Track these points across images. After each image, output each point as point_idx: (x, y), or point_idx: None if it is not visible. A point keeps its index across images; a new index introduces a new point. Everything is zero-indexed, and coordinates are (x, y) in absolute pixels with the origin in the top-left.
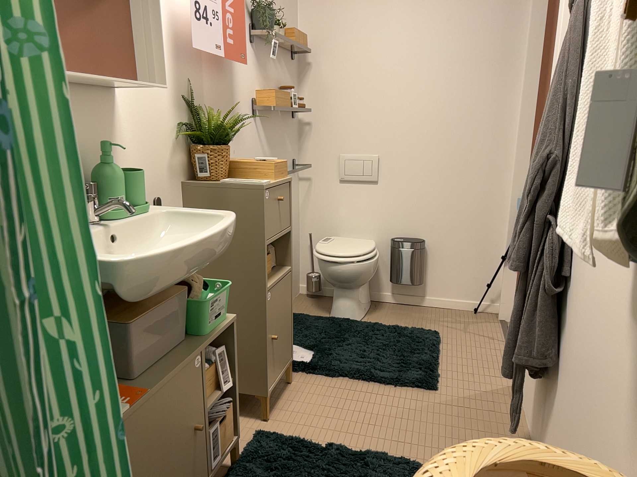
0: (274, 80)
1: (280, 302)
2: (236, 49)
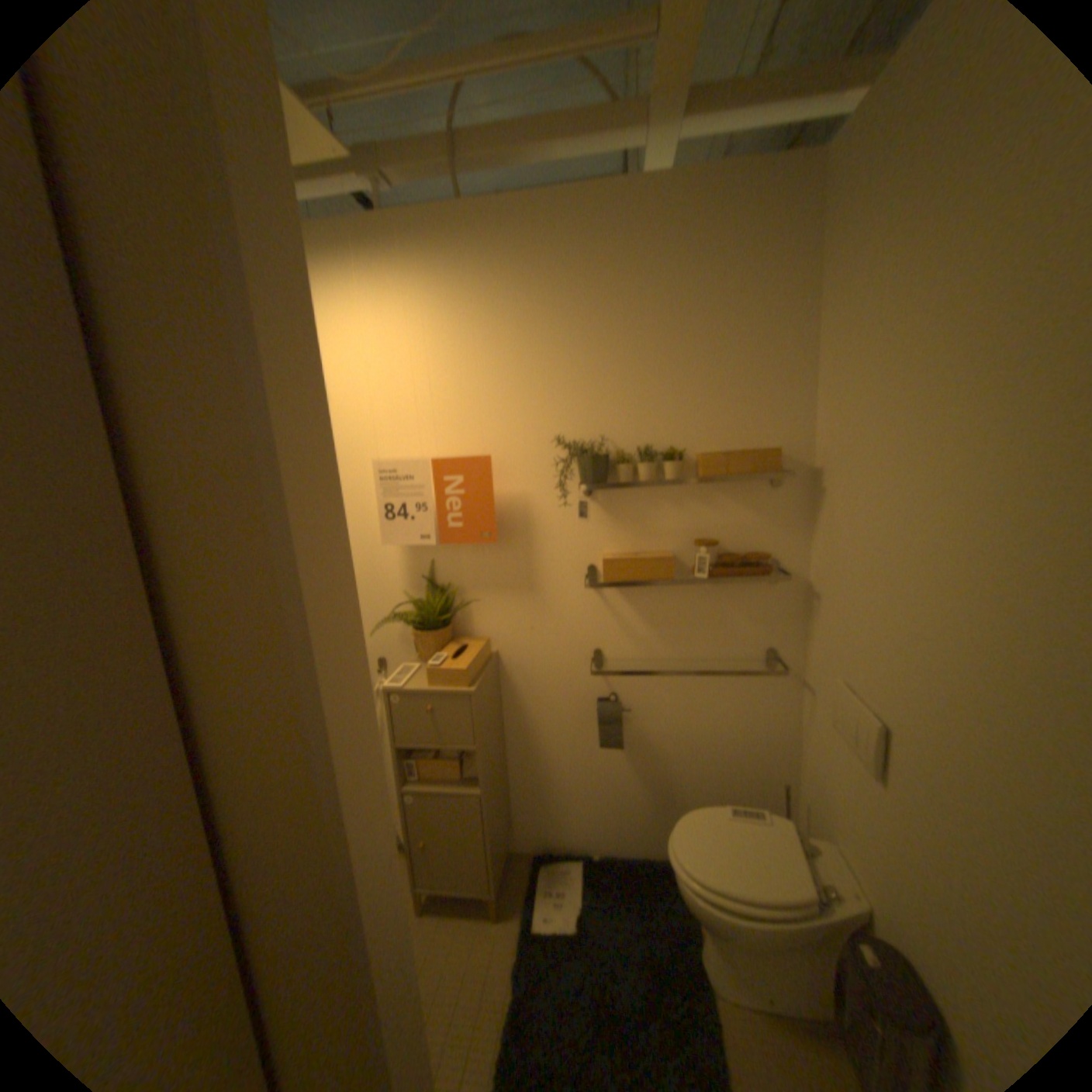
0: (670, 528)
1: (440, 820)
2: (465, 528)
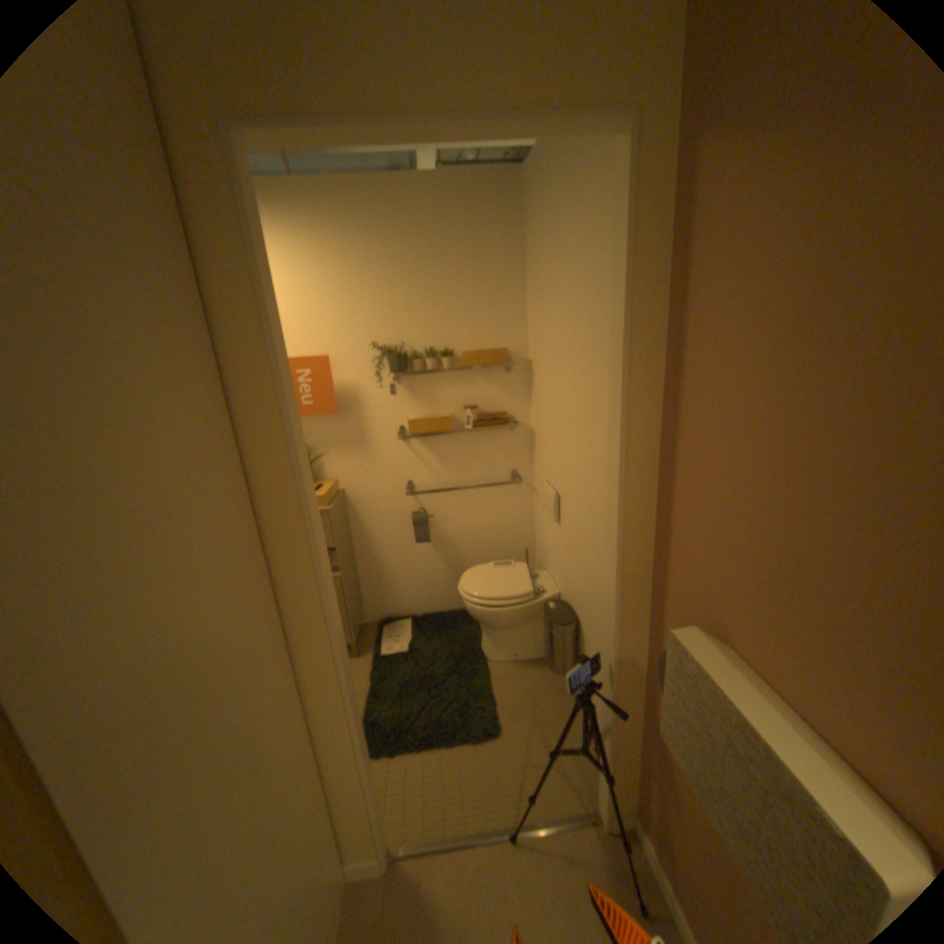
0: (450, 401)
1: None
2: (315, 406)
